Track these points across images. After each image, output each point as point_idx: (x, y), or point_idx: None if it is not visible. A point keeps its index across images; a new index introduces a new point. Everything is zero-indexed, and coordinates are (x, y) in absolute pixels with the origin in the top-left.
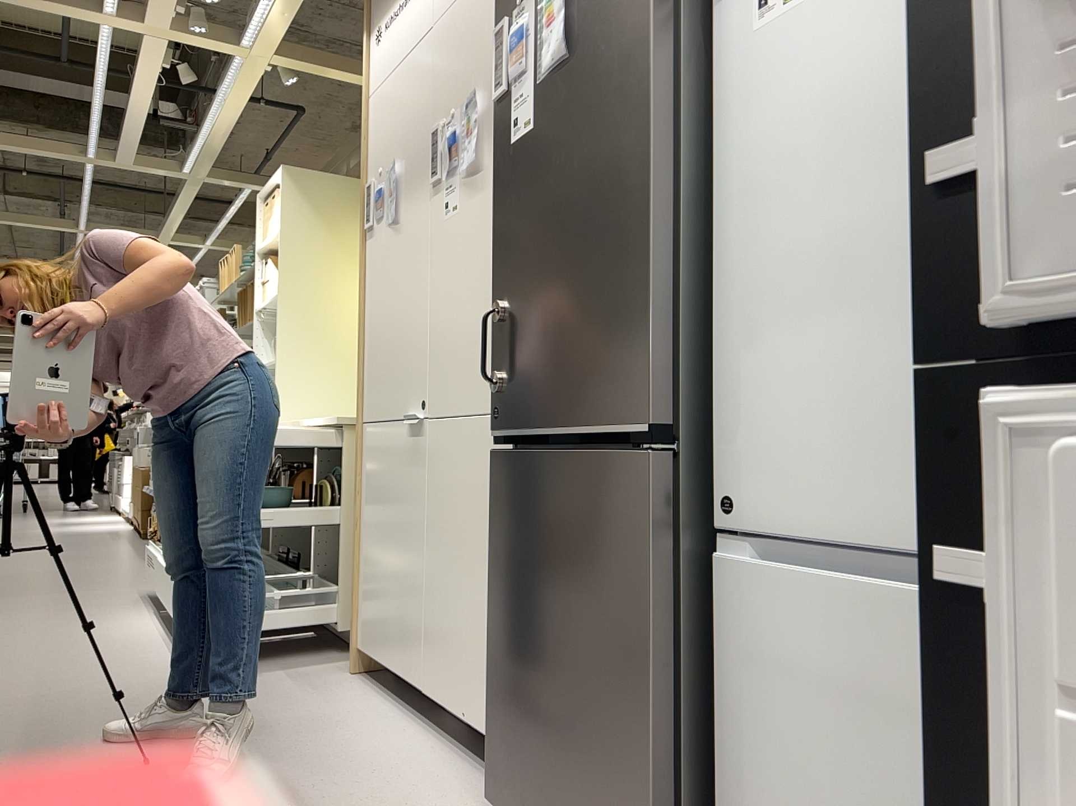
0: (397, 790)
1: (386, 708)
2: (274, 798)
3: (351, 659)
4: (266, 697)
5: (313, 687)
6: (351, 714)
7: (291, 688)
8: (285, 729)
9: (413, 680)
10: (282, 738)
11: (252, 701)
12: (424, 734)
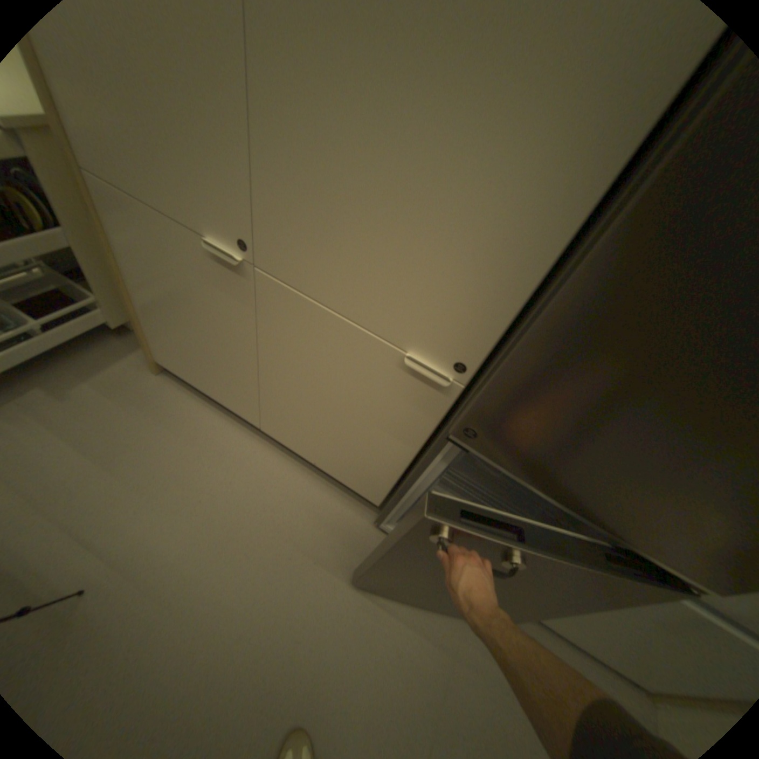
0: (298, 529)
1: (220, 421)
2: (226, 581)
3: (150, 365)
4: (103, 432)
5: (137, 405)
6: (199, 438)
7: (118, 412)
8: (163, 480)
9: (246, 417)
10: (170, 495)
11: (96, 443)
12: (269, 451)
